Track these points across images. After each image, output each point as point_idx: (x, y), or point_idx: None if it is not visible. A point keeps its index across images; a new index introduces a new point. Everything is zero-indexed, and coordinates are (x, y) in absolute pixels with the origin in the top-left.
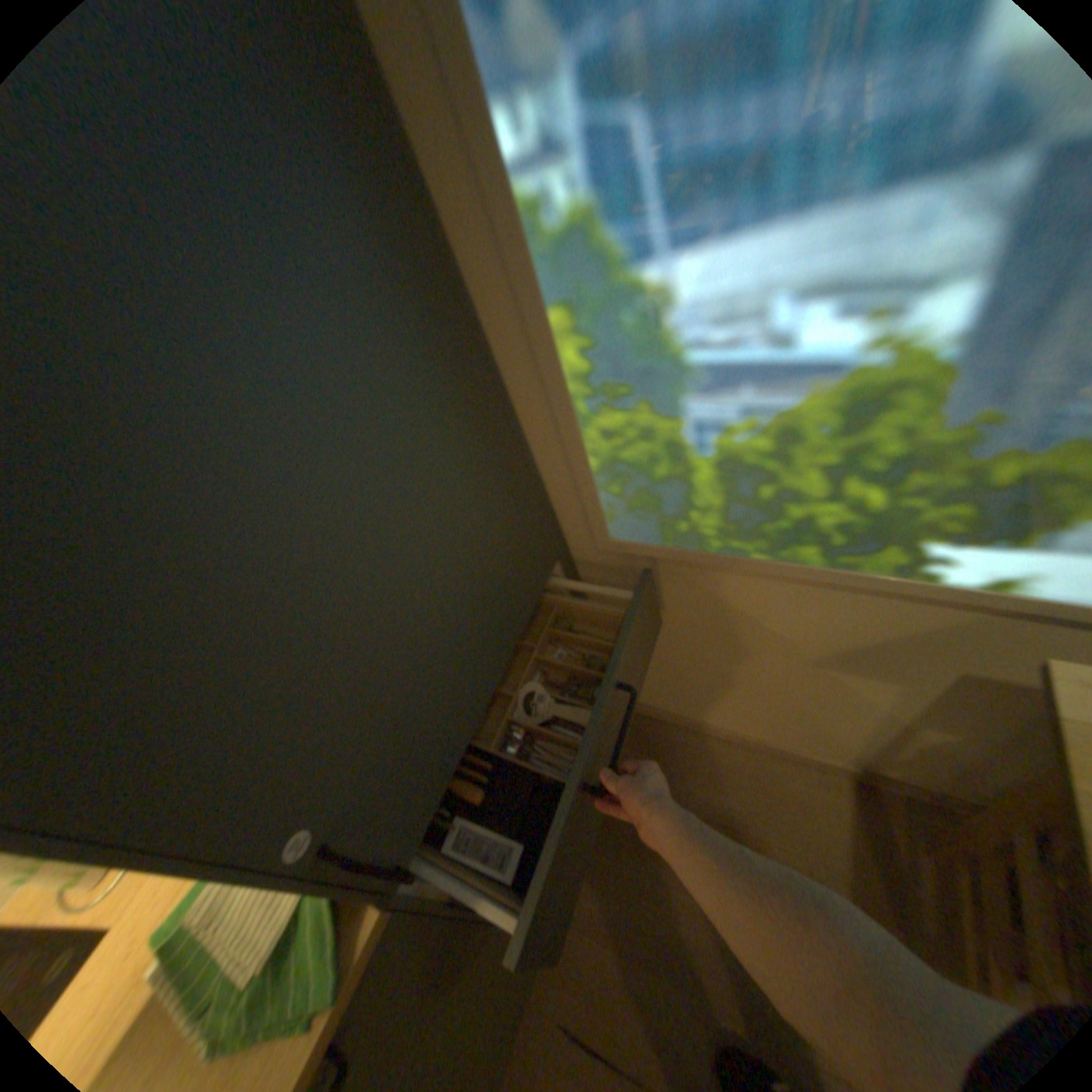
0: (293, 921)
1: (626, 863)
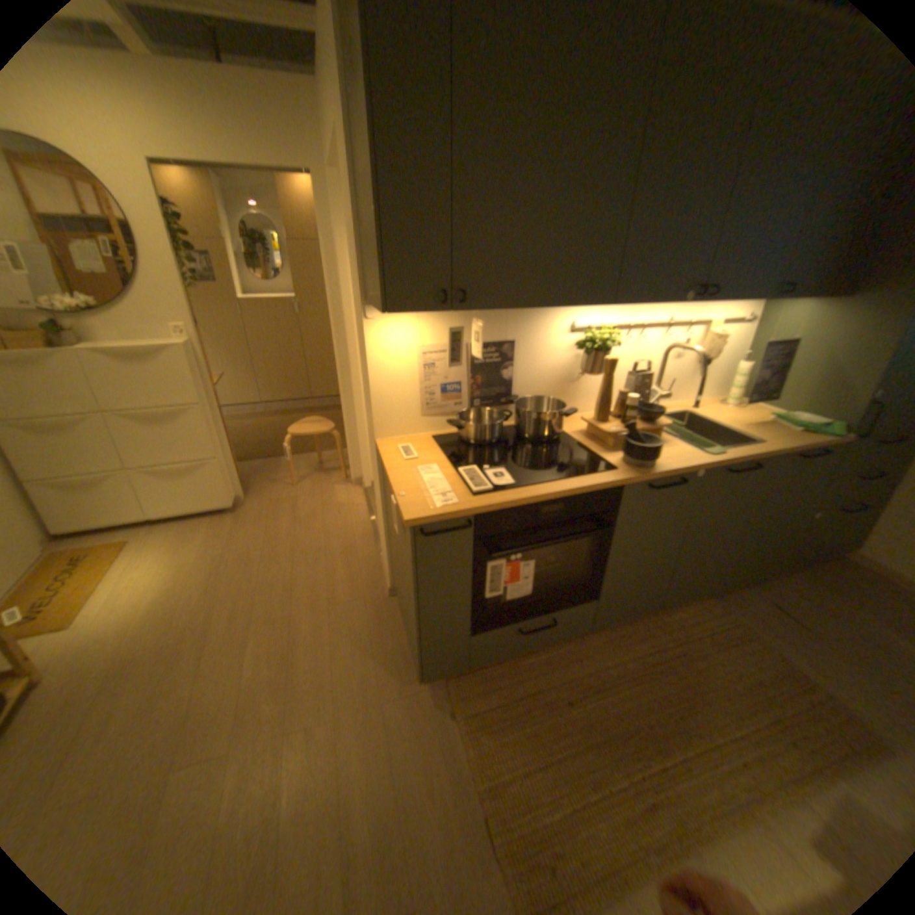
0: (830, 423)
1: (829, 592)
